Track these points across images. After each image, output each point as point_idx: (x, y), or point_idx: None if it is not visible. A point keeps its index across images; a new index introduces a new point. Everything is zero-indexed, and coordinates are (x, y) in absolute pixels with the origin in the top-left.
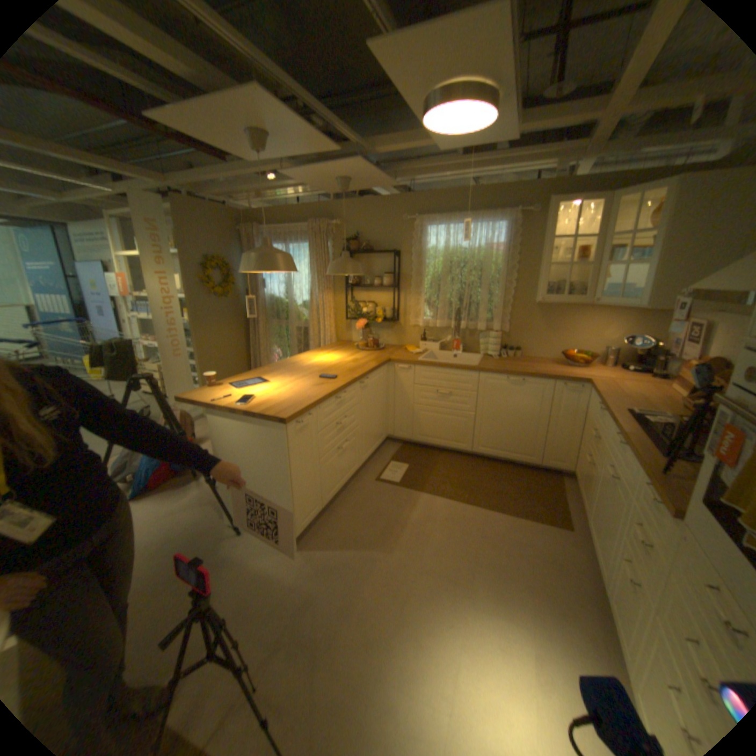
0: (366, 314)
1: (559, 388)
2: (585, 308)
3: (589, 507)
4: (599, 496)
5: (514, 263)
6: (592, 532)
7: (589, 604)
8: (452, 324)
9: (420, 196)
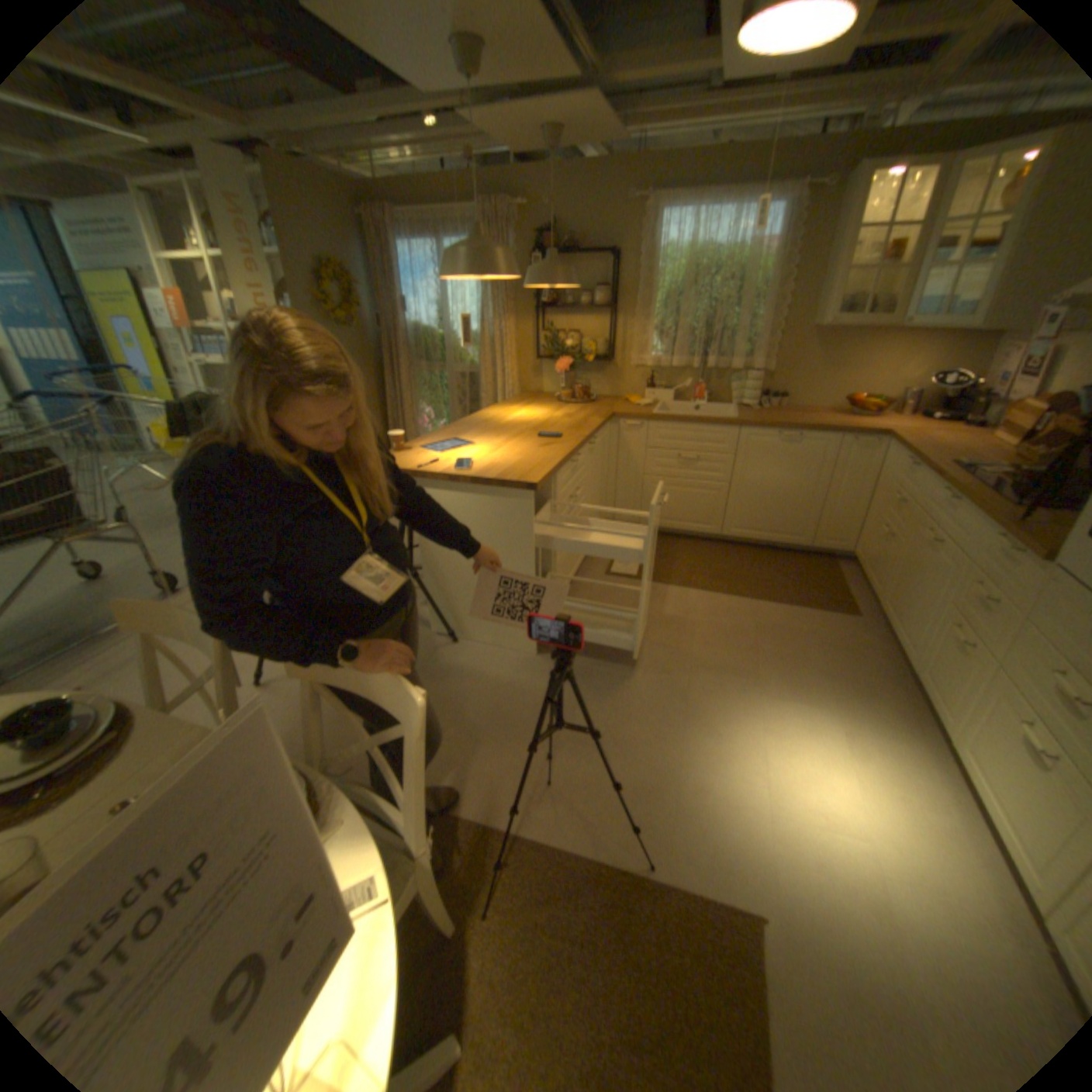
0: (569, 349)
1: (846, 445)
2: (882, 334)
3: (881, 586)
4: (901, 570)
5: (791, 268)
6: (888, 612)
7: (891, 684)
8: (695, 362)
9: (655, 158)
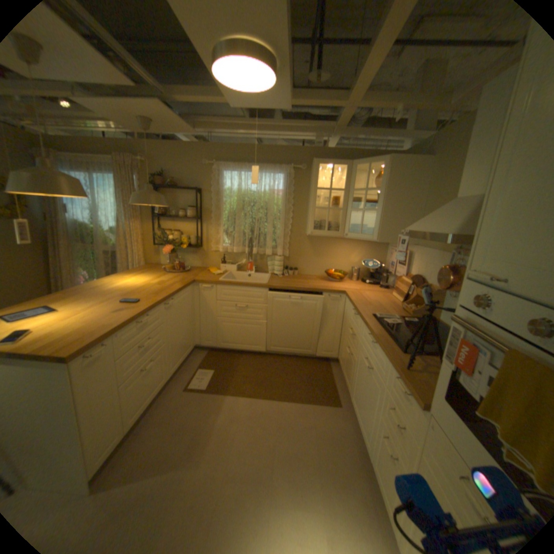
0: (172, 240)
1: (325, 299)
2: (337, 240)
3: (350, 386)
4: (357, 380)
5: (290, 206)
6: (354, 407)
7: (358, 470)
8: (246, 251)
9: (216, 146)
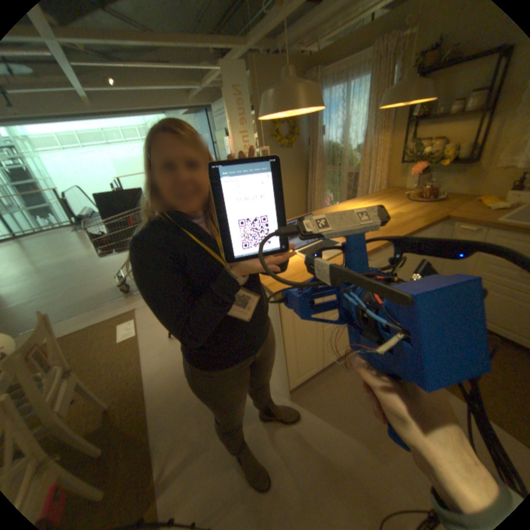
0: (429, 153)
1: None
2: None
3: None
4: None
5: None
6: None
7: None
8: None
9: None
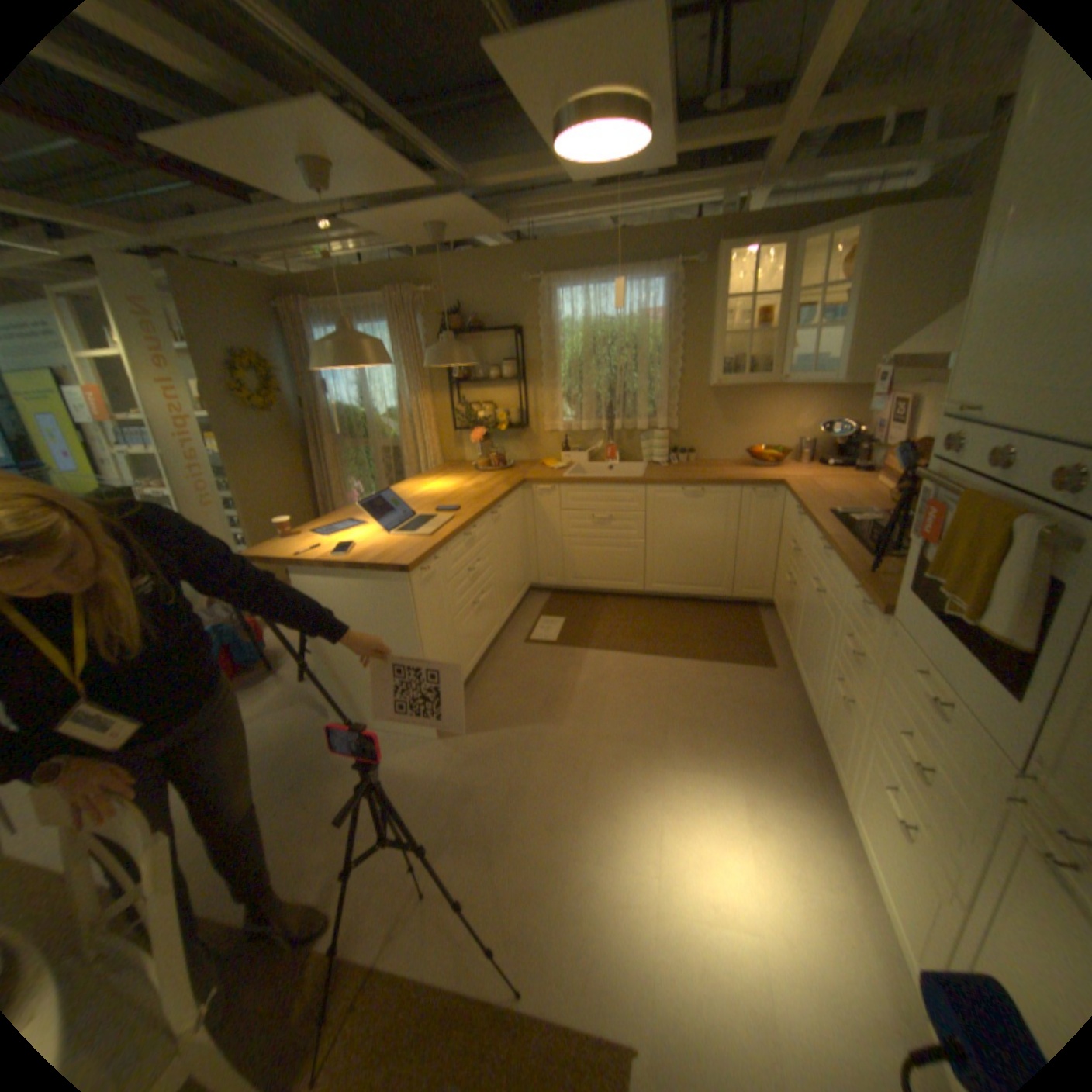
0: (482, 420)
1: (746, 496)
2: (770, 390)
3: (791, 636)
4: (802, 619)
5: (677, 336)
6: (797, 663)
7: (800, 741)
8: (603, 425)
9: (542, 246)
